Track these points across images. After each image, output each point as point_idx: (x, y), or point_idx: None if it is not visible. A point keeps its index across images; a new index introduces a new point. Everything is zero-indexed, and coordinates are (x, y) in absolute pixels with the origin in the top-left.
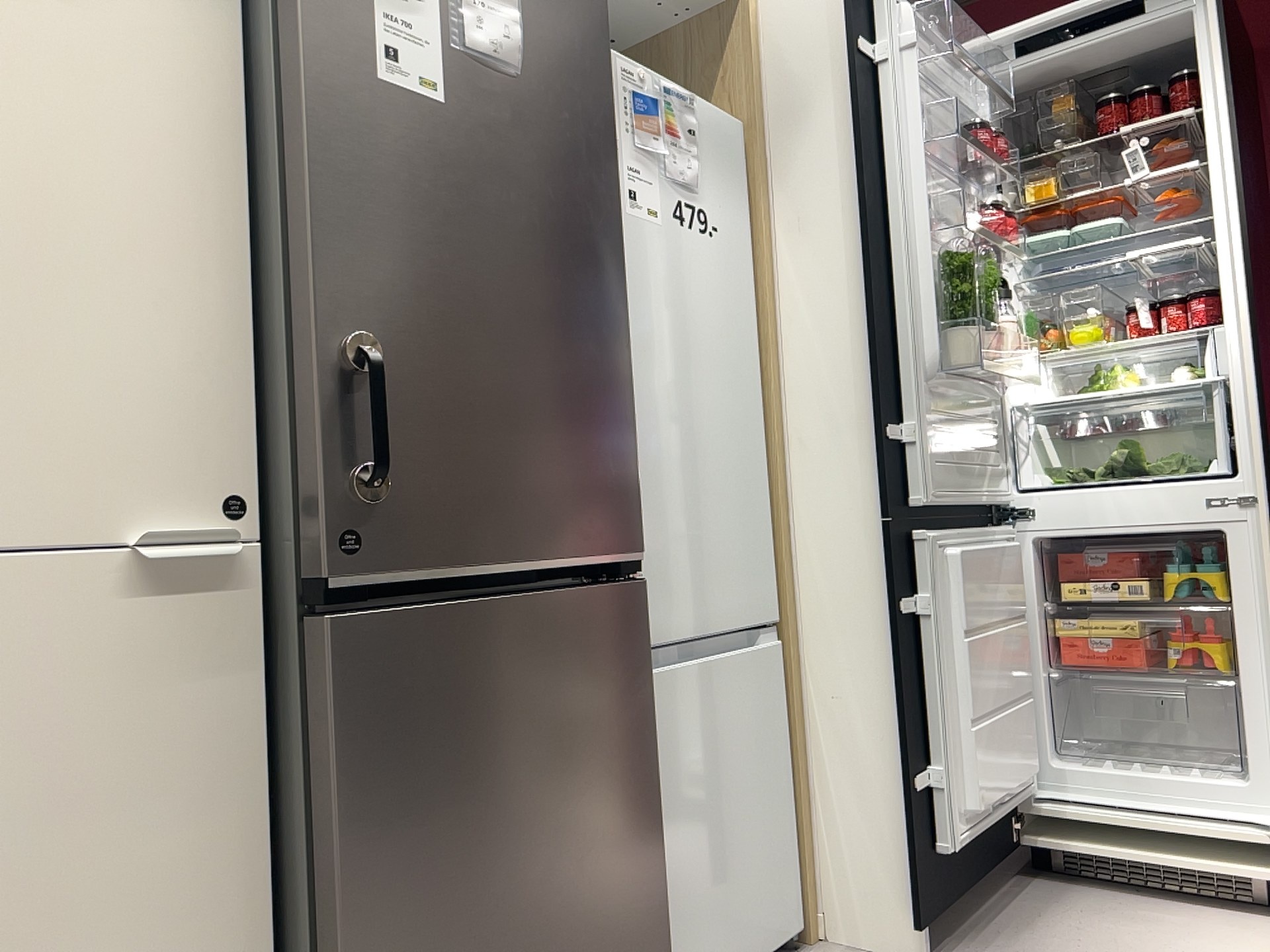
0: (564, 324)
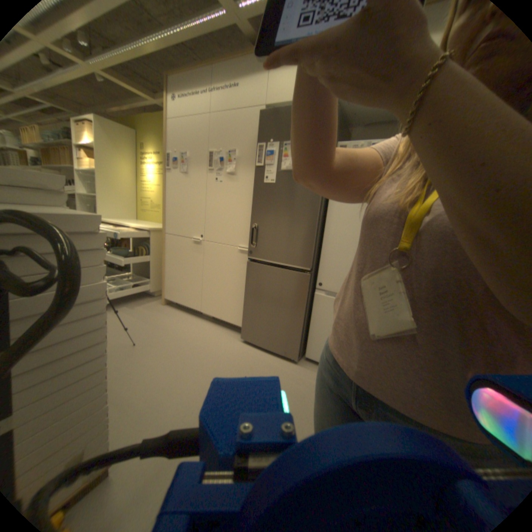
0: (295, 220)
